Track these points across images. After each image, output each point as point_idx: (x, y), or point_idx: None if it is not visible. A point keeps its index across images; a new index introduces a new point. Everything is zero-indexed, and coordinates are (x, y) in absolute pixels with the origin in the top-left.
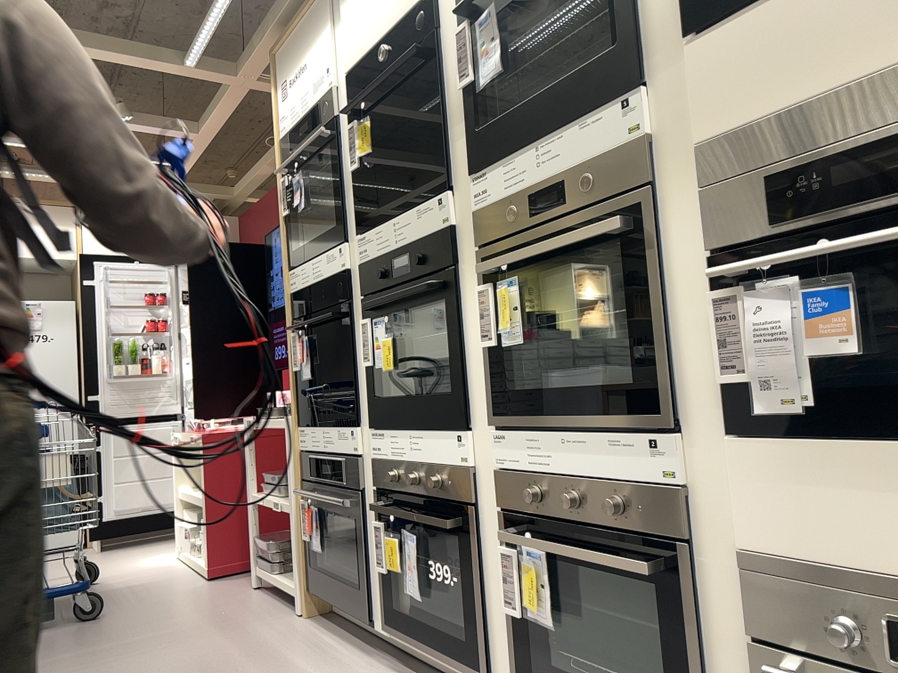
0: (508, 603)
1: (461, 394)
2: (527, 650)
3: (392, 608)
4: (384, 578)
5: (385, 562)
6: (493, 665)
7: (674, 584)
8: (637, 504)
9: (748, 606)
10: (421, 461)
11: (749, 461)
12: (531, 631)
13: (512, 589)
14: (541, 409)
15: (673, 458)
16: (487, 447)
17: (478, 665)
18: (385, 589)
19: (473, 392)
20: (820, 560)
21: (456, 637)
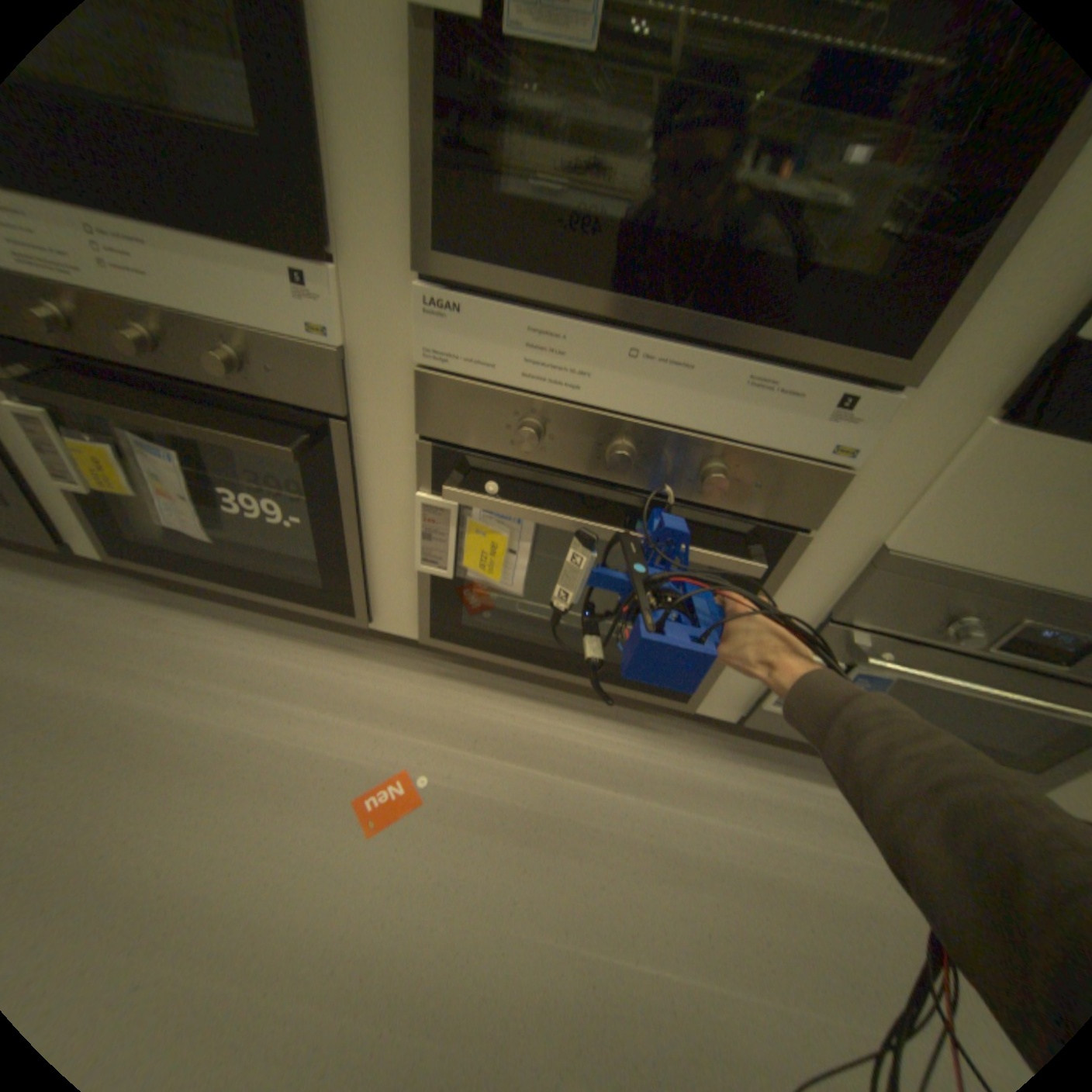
0: (421, 555)
1: (305, 148)
2: (453, 602)
3: (123, 536)
4: (85, 497)
5: (81, 476)
6: (370, 603)
7: (774, 576)
8: (754, 477)
9: (857, 597)
10: (156, 301)
11: (1006, 459)
12: (465, 586)
13: (444, 546)
14: (596, 269)
15: (871, 428)
16: (386, 310)
17: (348, 608)
18: (95, 512)
19: (341, 155)
20: (995, 571)
21: (277, 564)
